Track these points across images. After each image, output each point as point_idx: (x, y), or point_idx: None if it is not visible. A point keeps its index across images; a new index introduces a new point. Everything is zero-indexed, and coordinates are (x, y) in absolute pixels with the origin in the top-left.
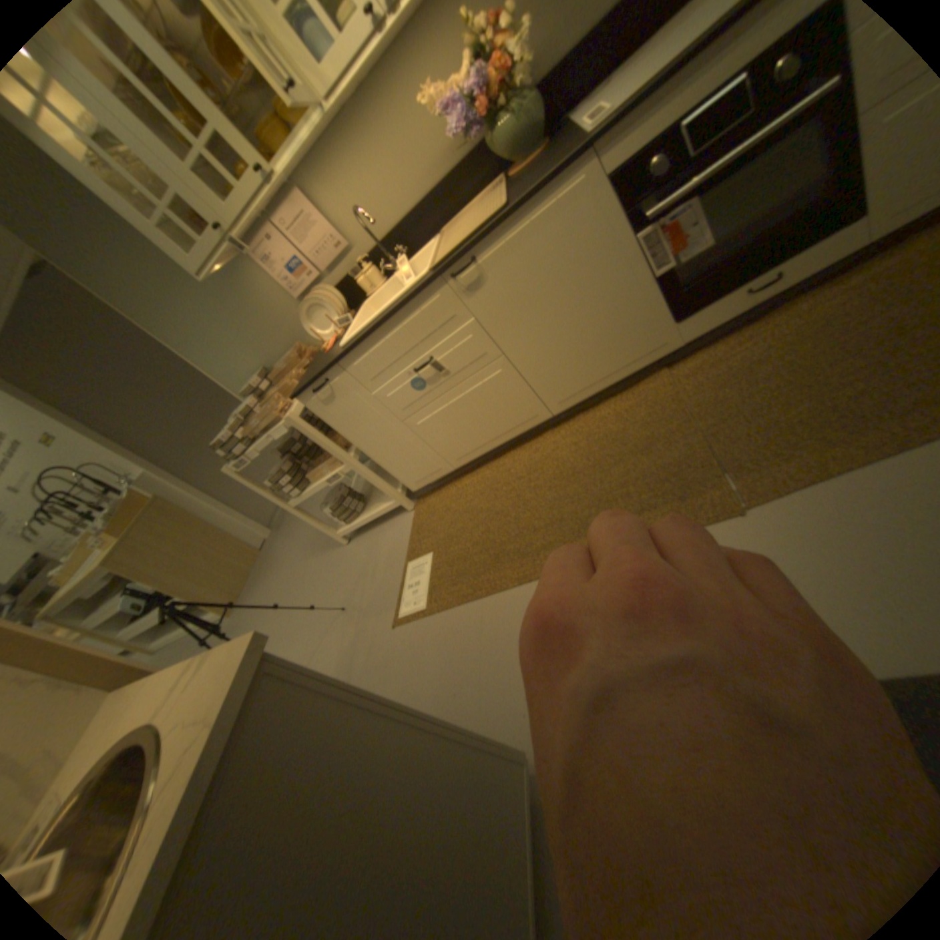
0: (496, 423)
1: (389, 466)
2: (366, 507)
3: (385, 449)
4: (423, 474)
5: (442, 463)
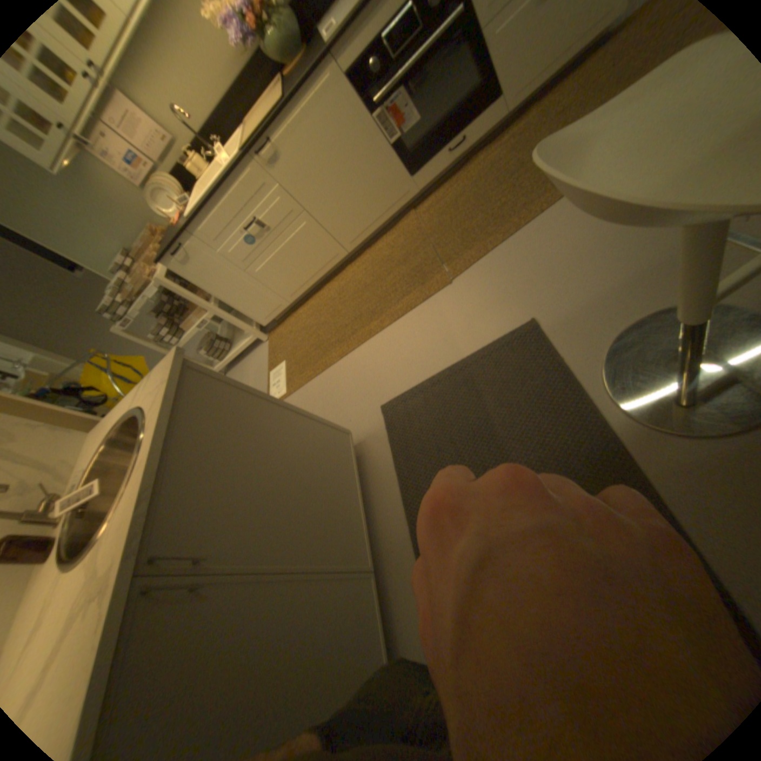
0: (311, 263)
1: (243, 308)
2: (232, 347)
3: (236, 295)
4: (268, 311)
5: (280, 300)
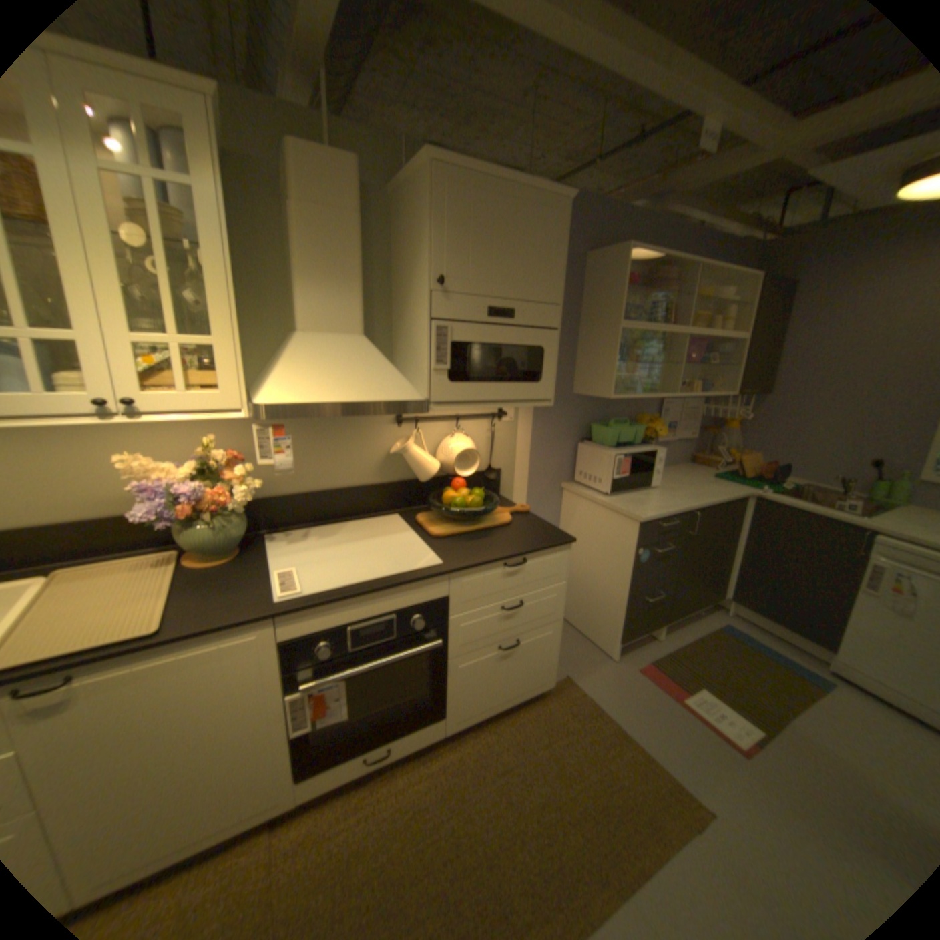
0: None
1: None
2: None
3: None
4: None
5: None
